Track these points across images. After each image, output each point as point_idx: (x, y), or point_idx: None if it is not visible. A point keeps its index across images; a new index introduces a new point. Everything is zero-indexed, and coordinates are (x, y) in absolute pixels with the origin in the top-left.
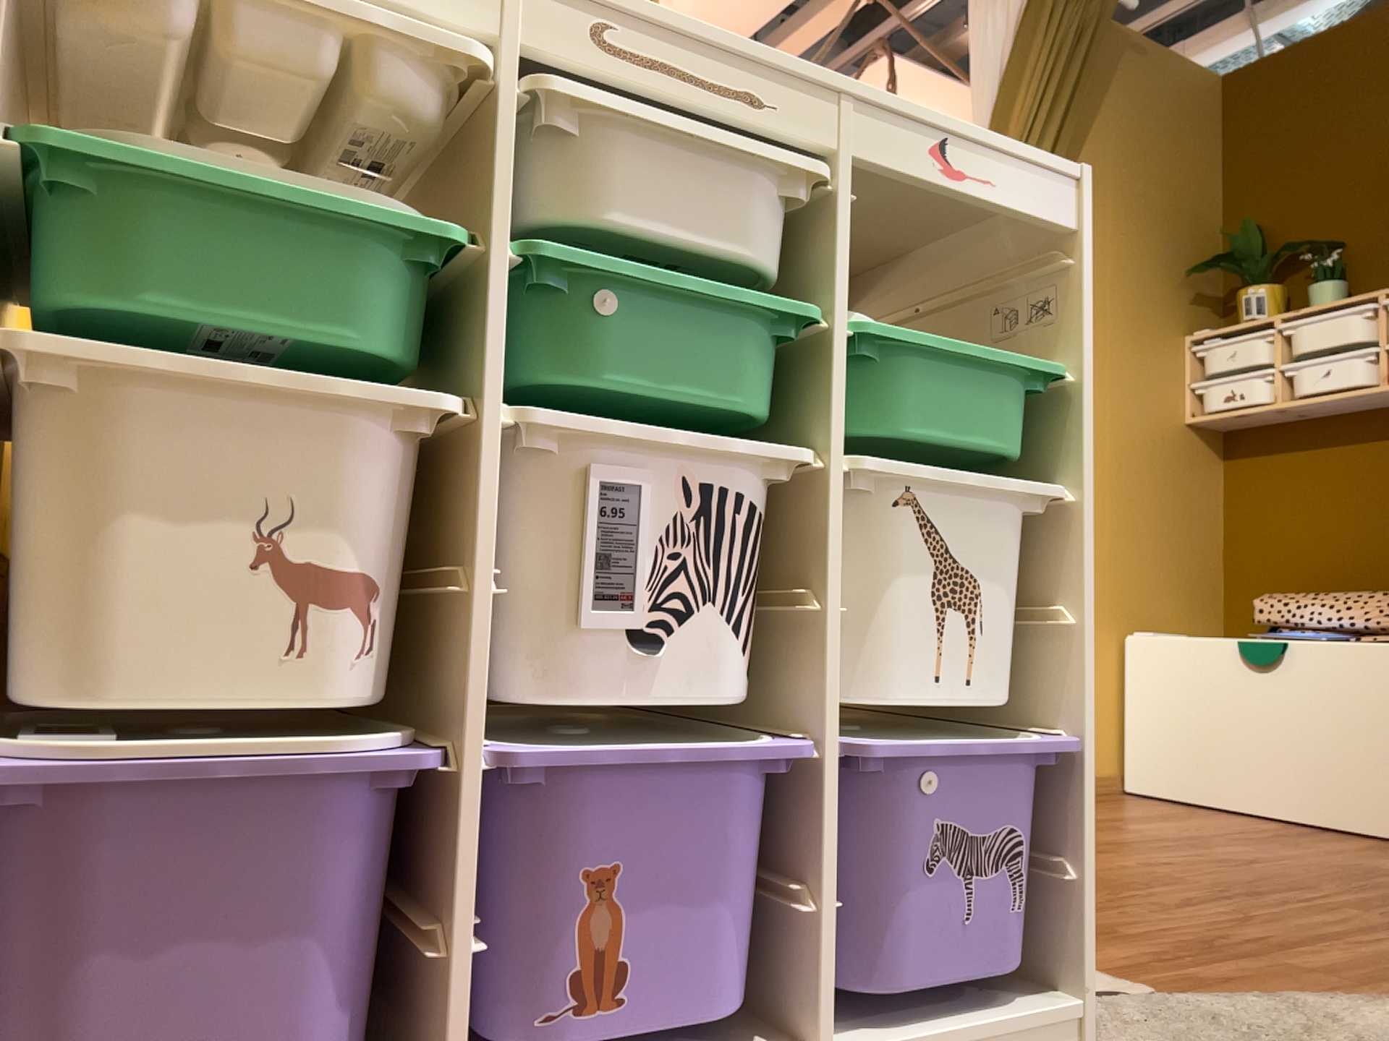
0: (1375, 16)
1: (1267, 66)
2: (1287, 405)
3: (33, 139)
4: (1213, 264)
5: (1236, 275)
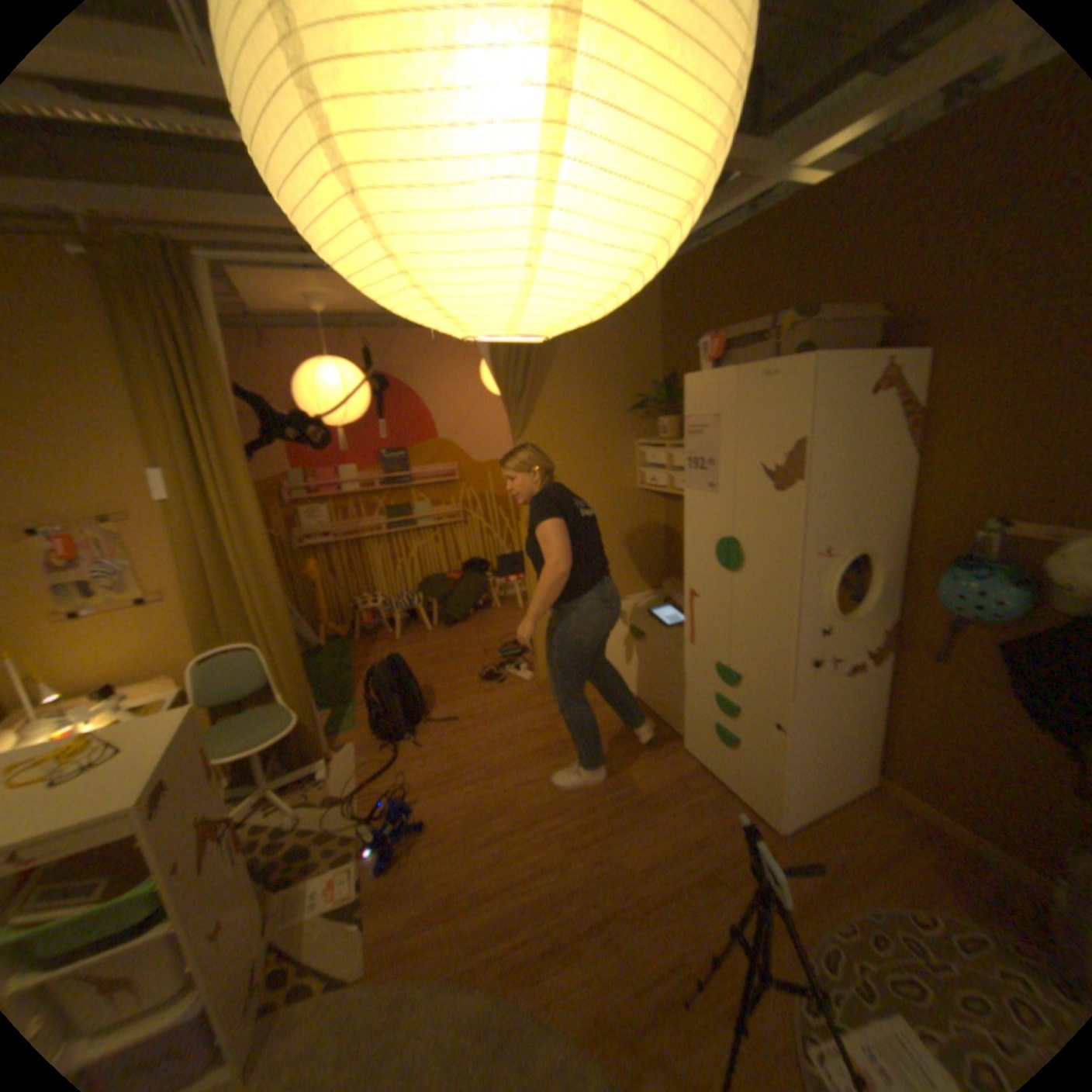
0: (731, 234)
1: (684, 258)
2: (675, 493)
3: None
4: (649, 400)
5: (661, 407)
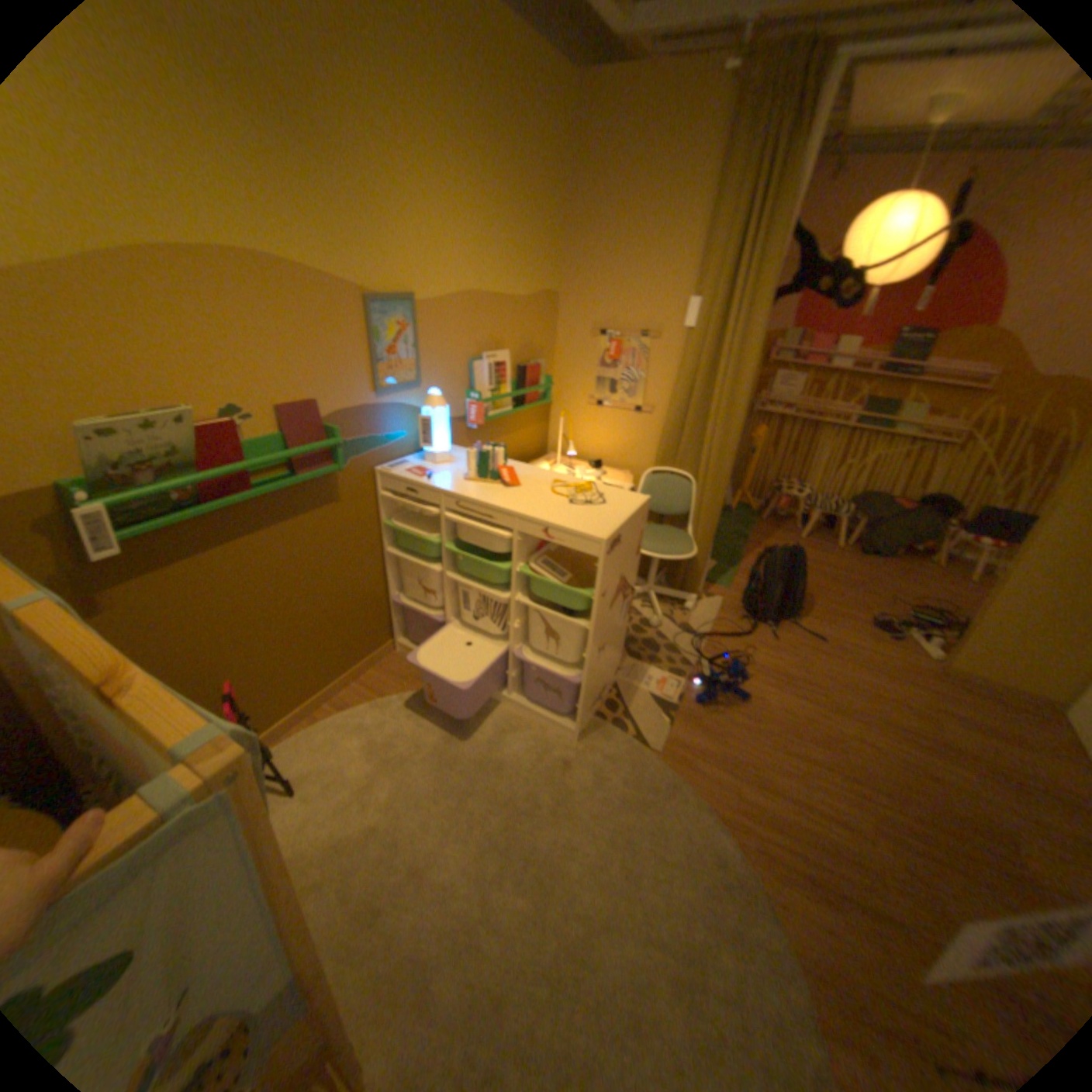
0: None
1: None
2: None
3: (386, 520)
4: None
5: None
